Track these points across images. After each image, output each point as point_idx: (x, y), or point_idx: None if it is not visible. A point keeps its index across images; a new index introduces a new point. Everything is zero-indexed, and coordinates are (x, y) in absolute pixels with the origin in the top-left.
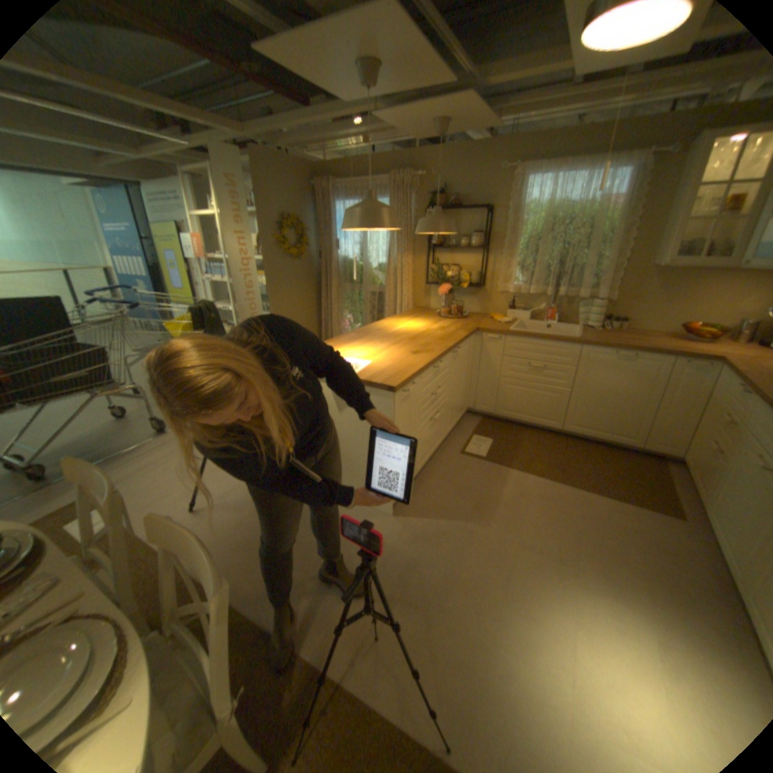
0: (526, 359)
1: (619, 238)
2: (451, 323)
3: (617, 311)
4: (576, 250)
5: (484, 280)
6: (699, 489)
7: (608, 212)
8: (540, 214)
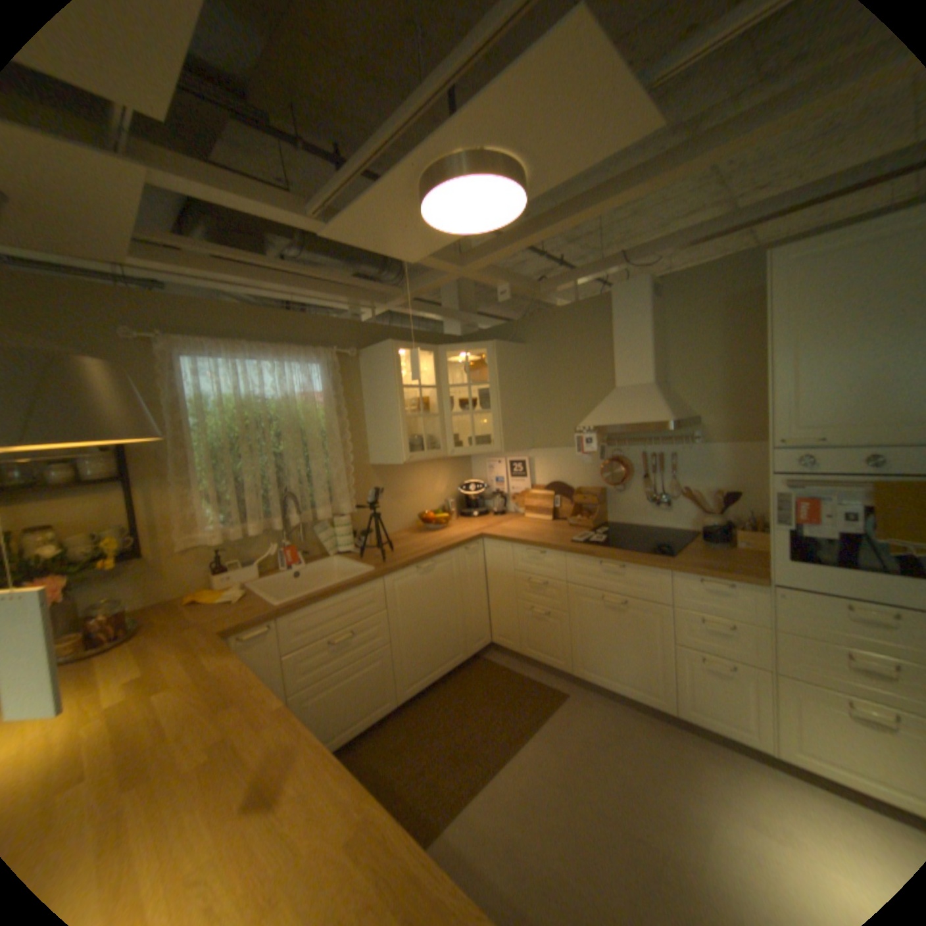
0: (321, 641)
1: (334, 442)
2: (132, 664)
3: (356, 525)
4: (288, 463)
5: (133, 544)
6: (542, 659)
7: (311, 413)
8: (216, 417)
